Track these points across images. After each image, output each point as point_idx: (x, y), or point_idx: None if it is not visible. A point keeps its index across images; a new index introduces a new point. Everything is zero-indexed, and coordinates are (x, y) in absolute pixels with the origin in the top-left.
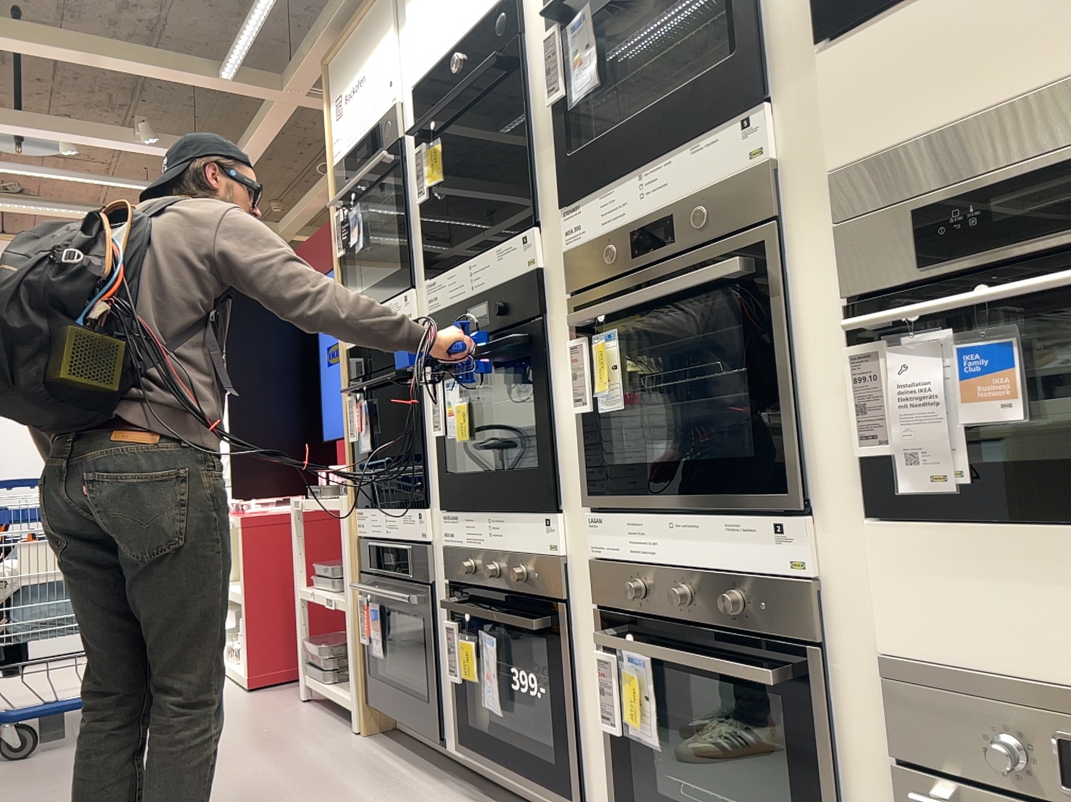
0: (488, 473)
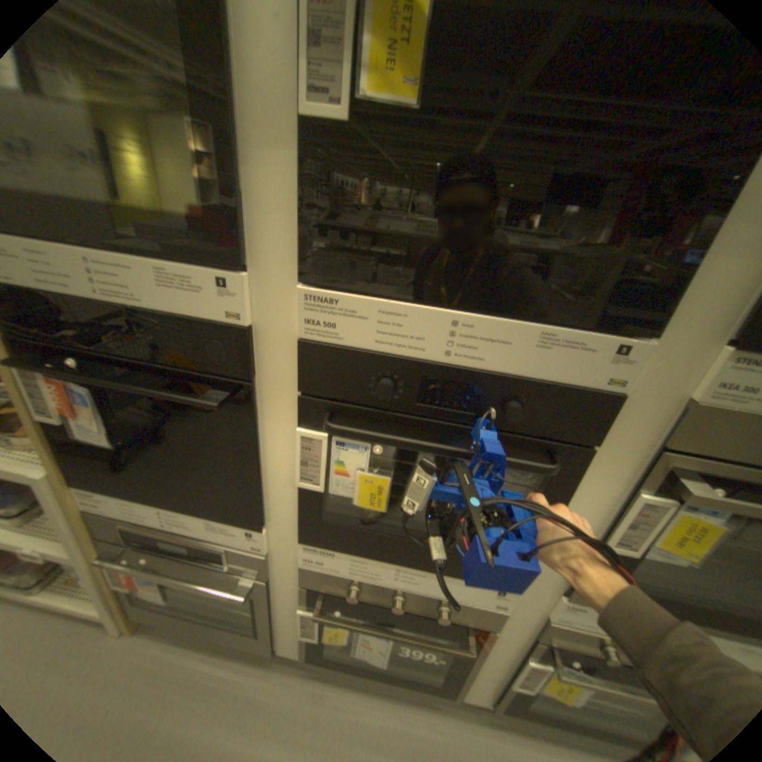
0: (399, 532)
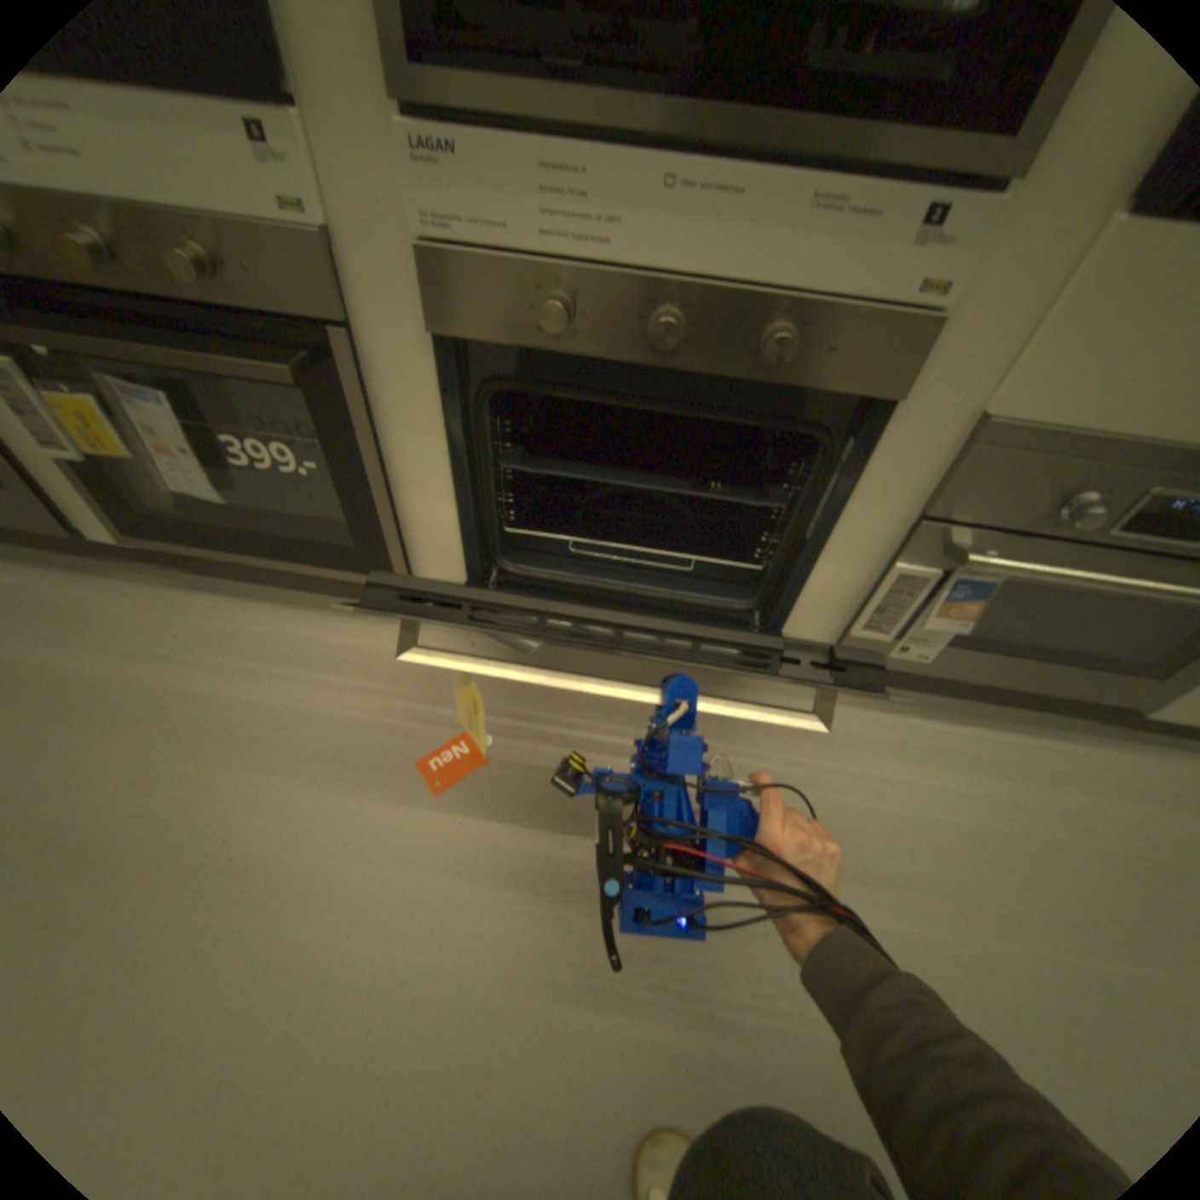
0: None
